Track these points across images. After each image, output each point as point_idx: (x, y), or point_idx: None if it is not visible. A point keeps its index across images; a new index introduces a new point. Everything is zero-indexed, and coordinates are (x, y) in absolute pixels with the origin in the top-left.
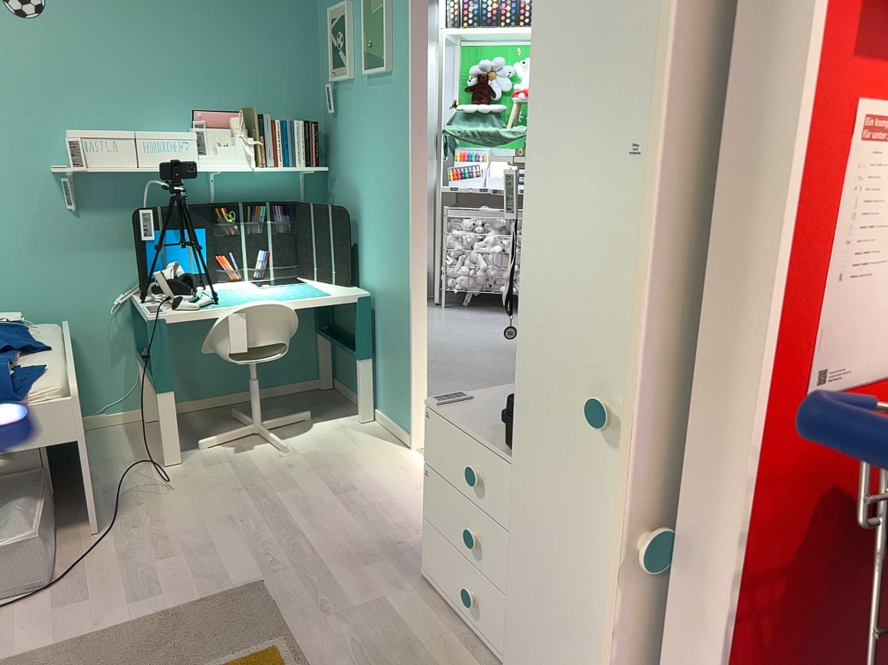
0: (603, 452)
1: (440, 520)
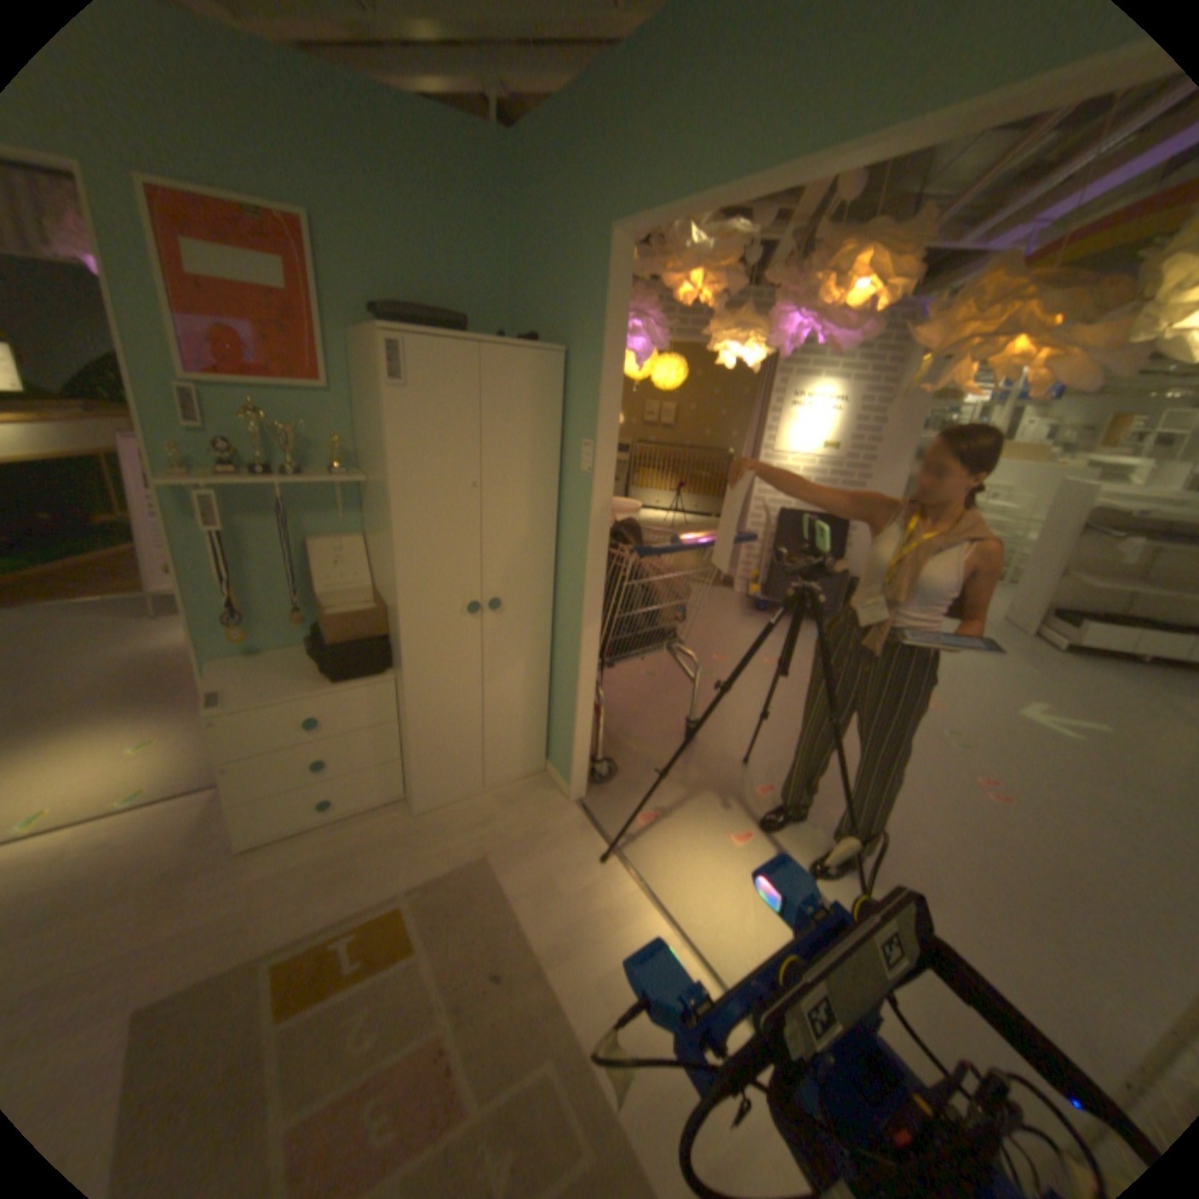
0: (469, 626)
1: (257, 789)
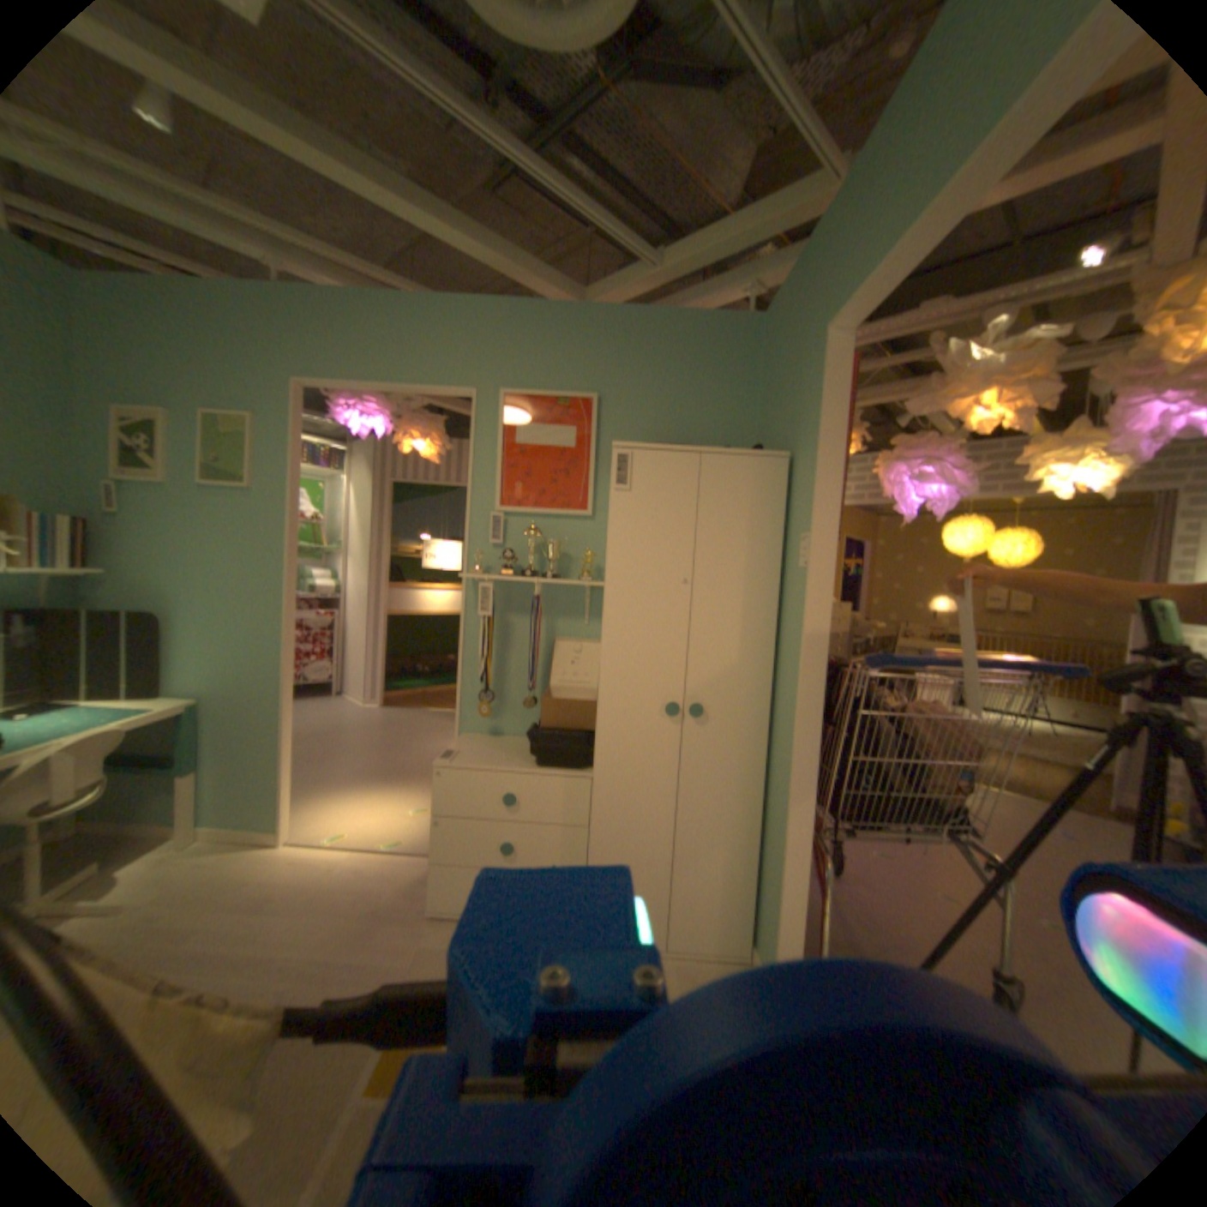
0: (666, 732)
1: (456, 855)
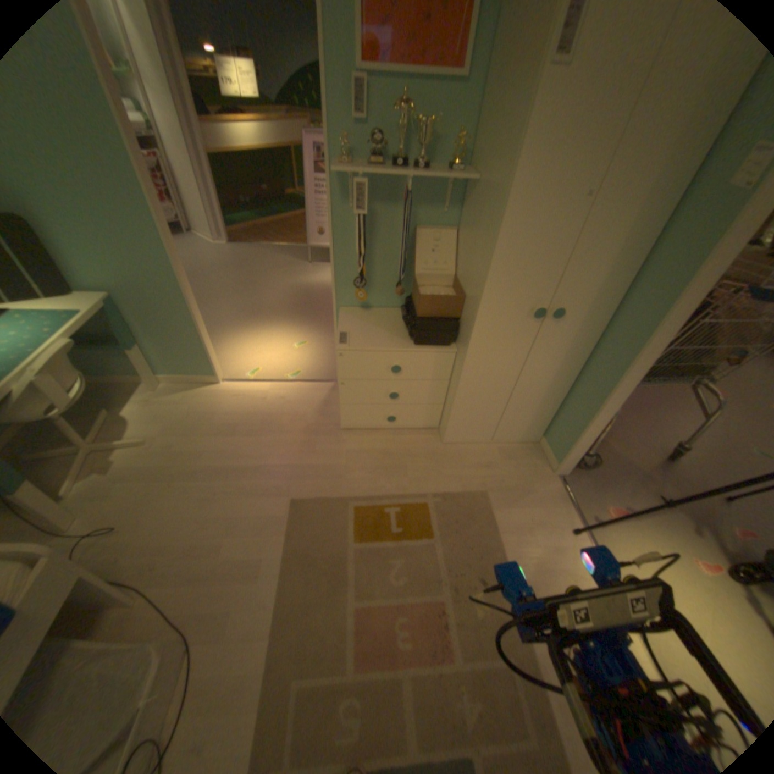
0: (529, 327)
1: (358, 398)
